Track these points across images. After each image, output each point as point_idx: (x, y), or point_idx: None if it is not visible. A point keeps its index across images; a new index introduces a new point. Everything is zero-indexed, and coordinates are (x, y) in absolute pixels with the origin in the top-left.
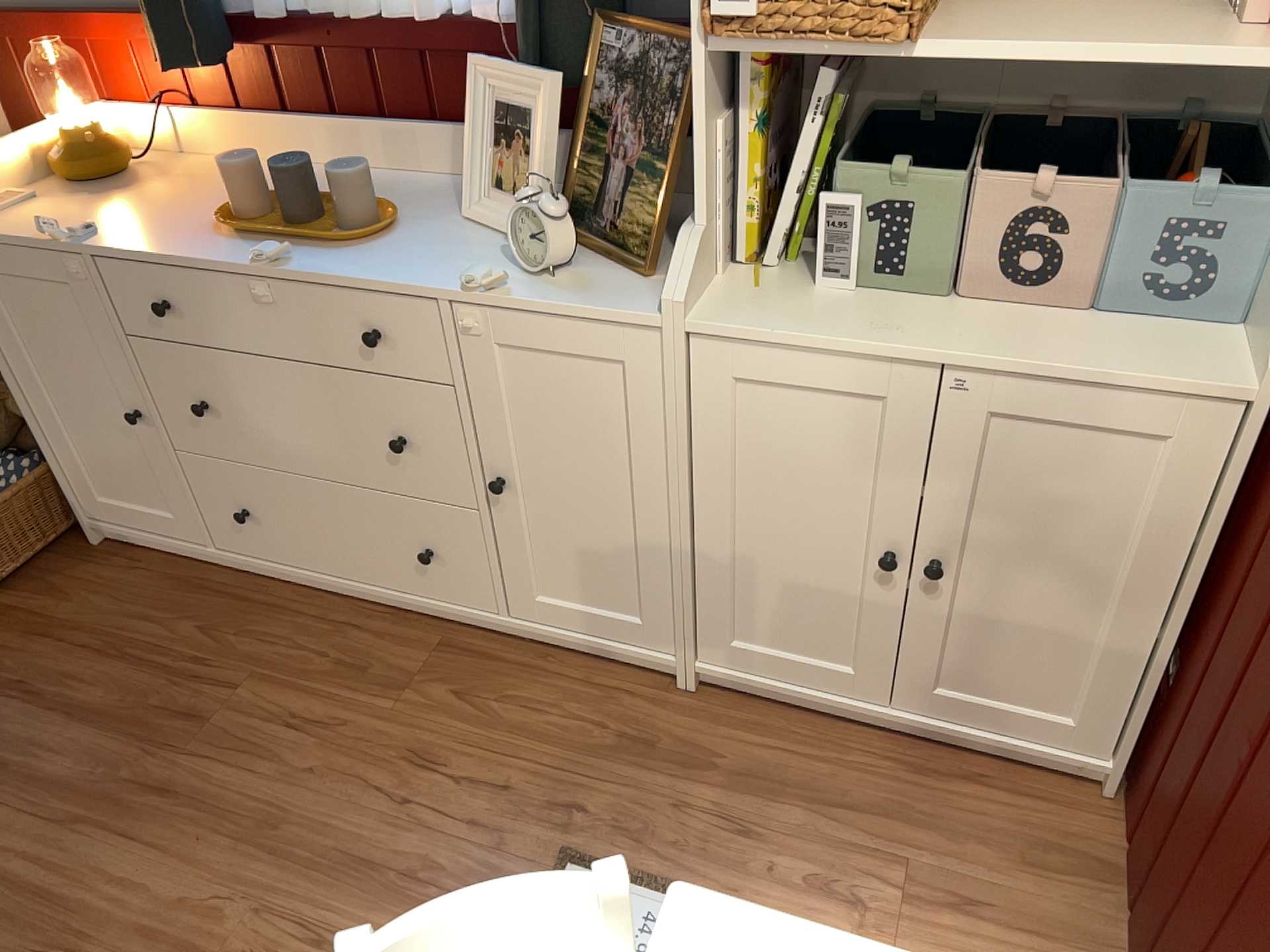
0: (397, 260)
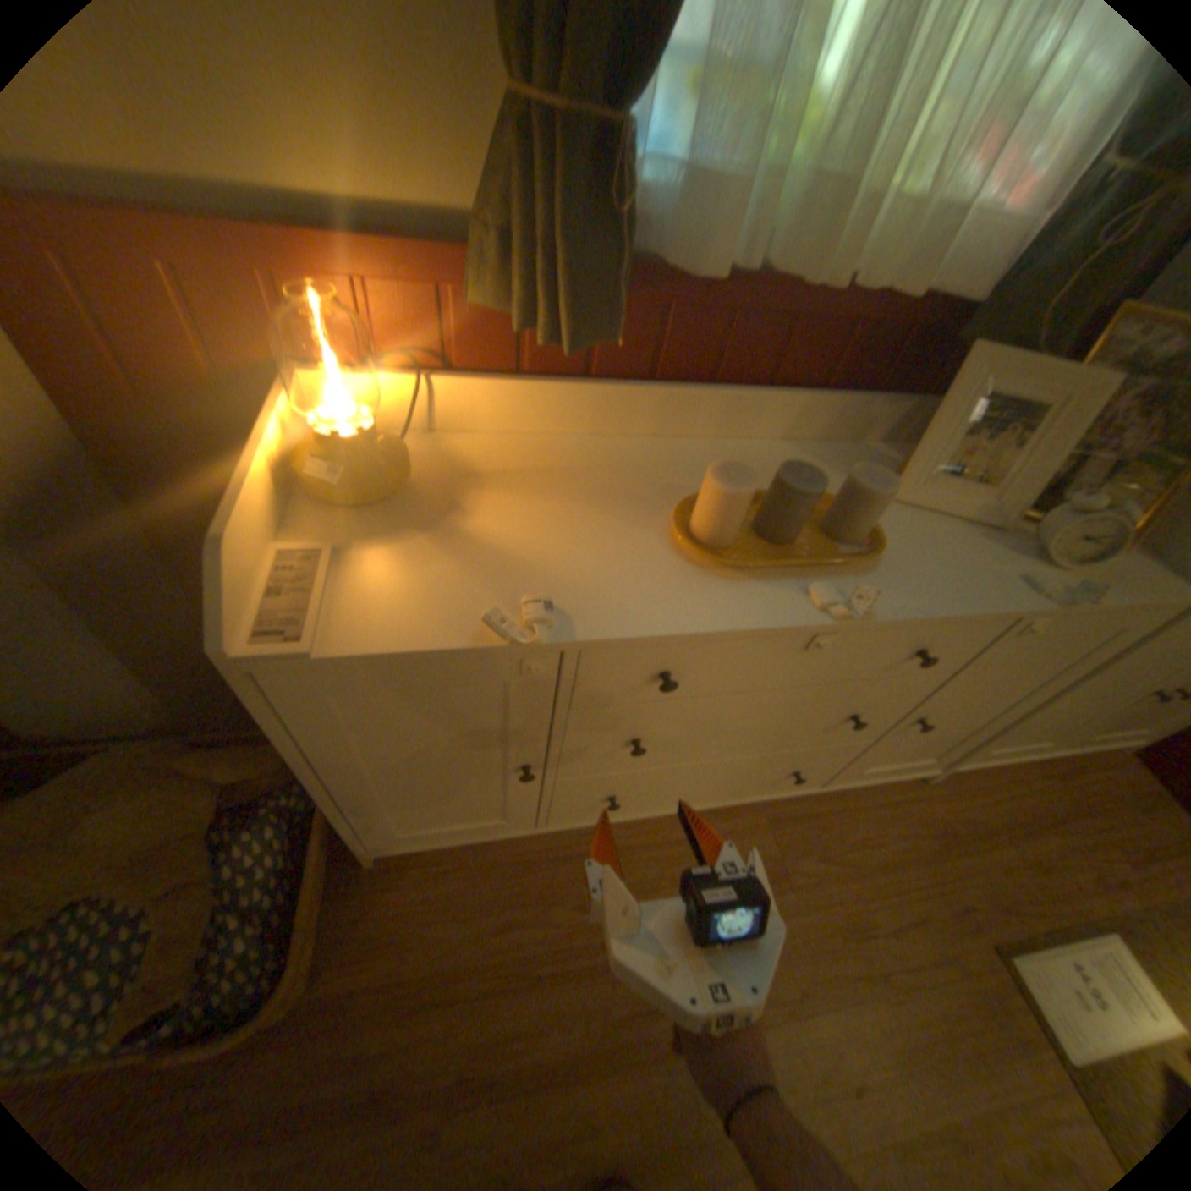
0: (927, 570)
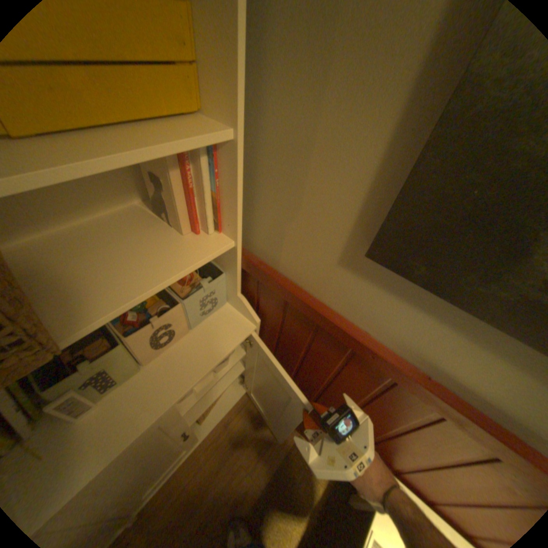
0: None
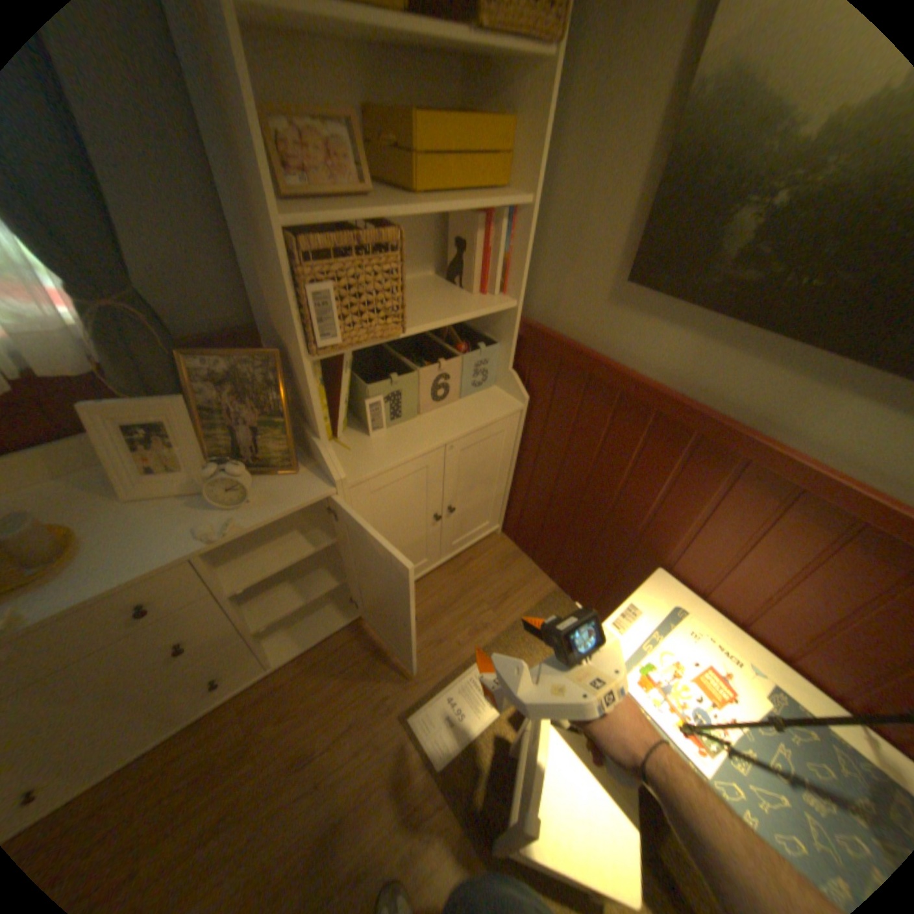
0: (111, 557)
